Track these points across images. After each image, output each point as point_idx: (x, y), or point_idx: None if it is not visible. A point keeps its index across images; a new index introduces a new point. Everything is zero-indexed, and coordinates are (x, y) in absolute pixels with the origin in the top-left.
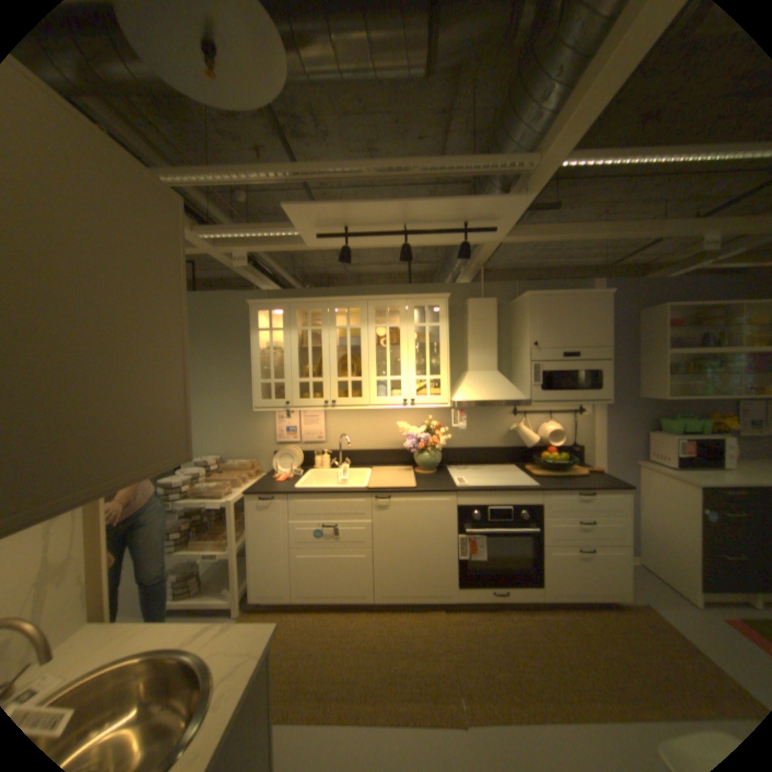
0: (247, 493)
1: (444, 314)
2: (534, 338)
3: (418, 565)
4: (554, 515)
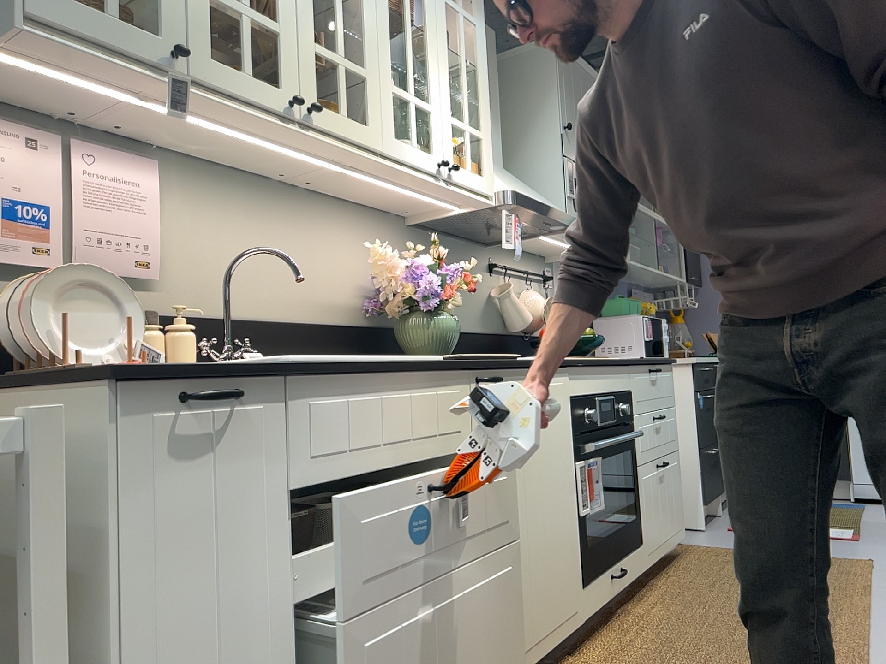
0: (126, 370)
1: (481, 6)
2: (563, 118)
3: (540, 553)
4: (639, 407)
